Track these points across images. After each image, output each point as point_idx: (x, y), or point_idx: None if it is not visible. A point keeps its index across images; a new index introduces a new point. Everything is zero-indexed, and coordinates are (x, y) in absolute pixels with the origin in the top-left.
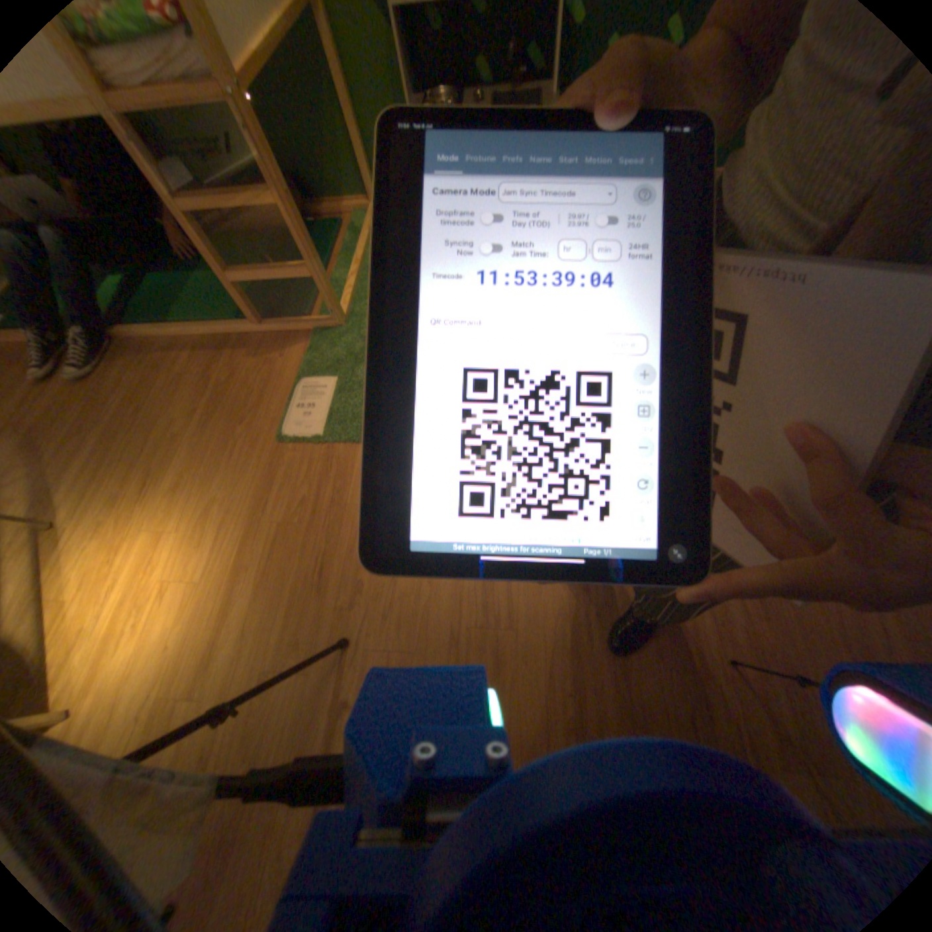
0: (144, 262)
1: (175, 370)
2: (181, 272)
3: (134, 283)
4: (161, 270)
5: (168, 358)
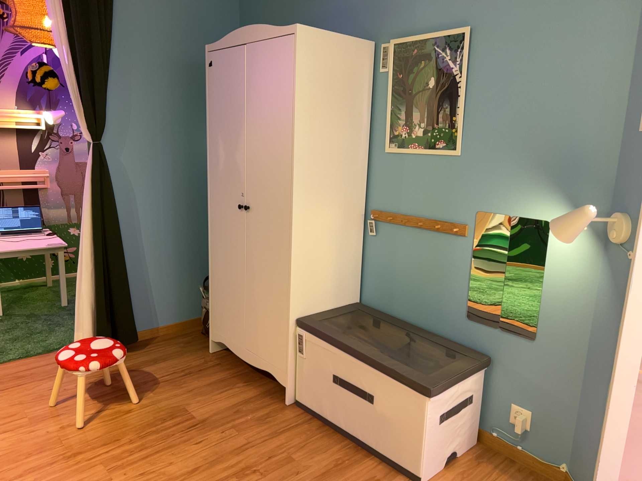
0: None
1: None
2: None
3: None
4: None
5: None
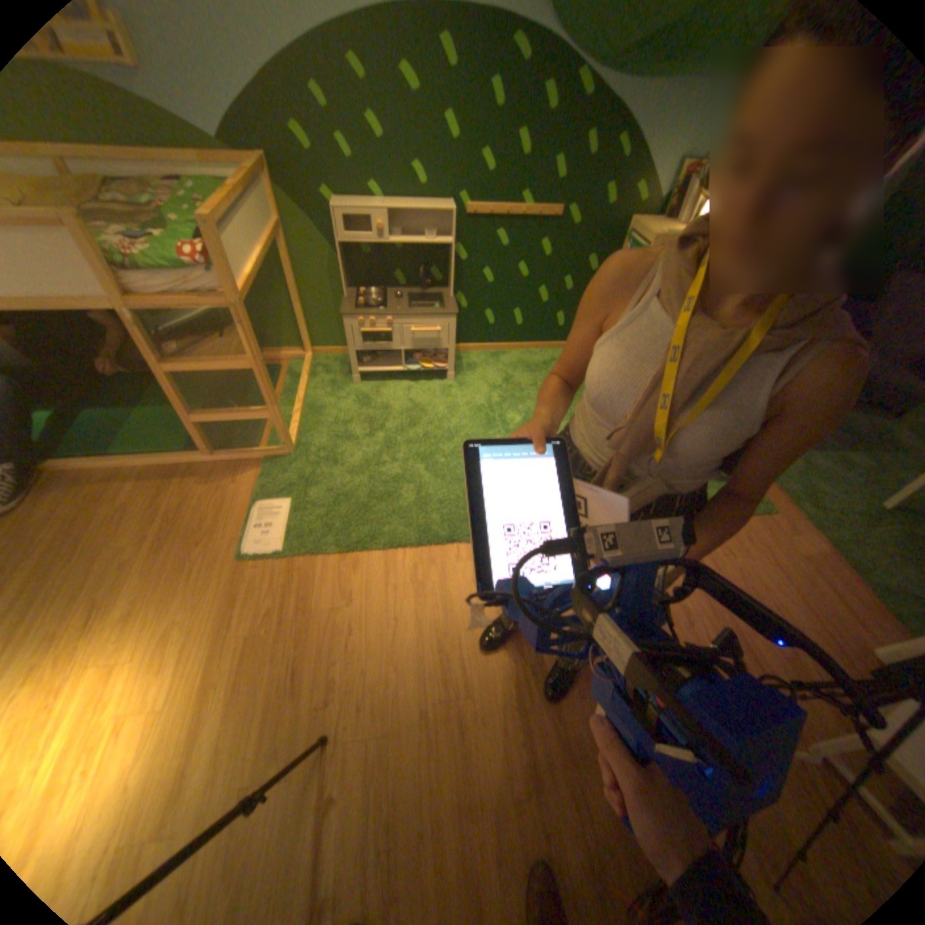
0: (81, 401)
1: (120, 501)
2: (124, 410)
3: (70, 421)
4: (101, 408)
5: (111, 490)
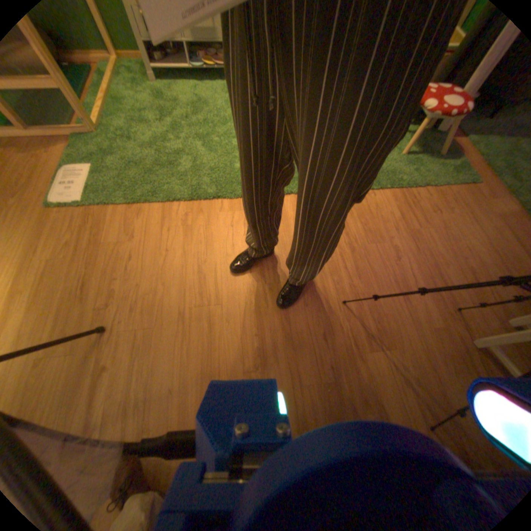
0: None
1: None
2: None
3: None
4: None
5: None
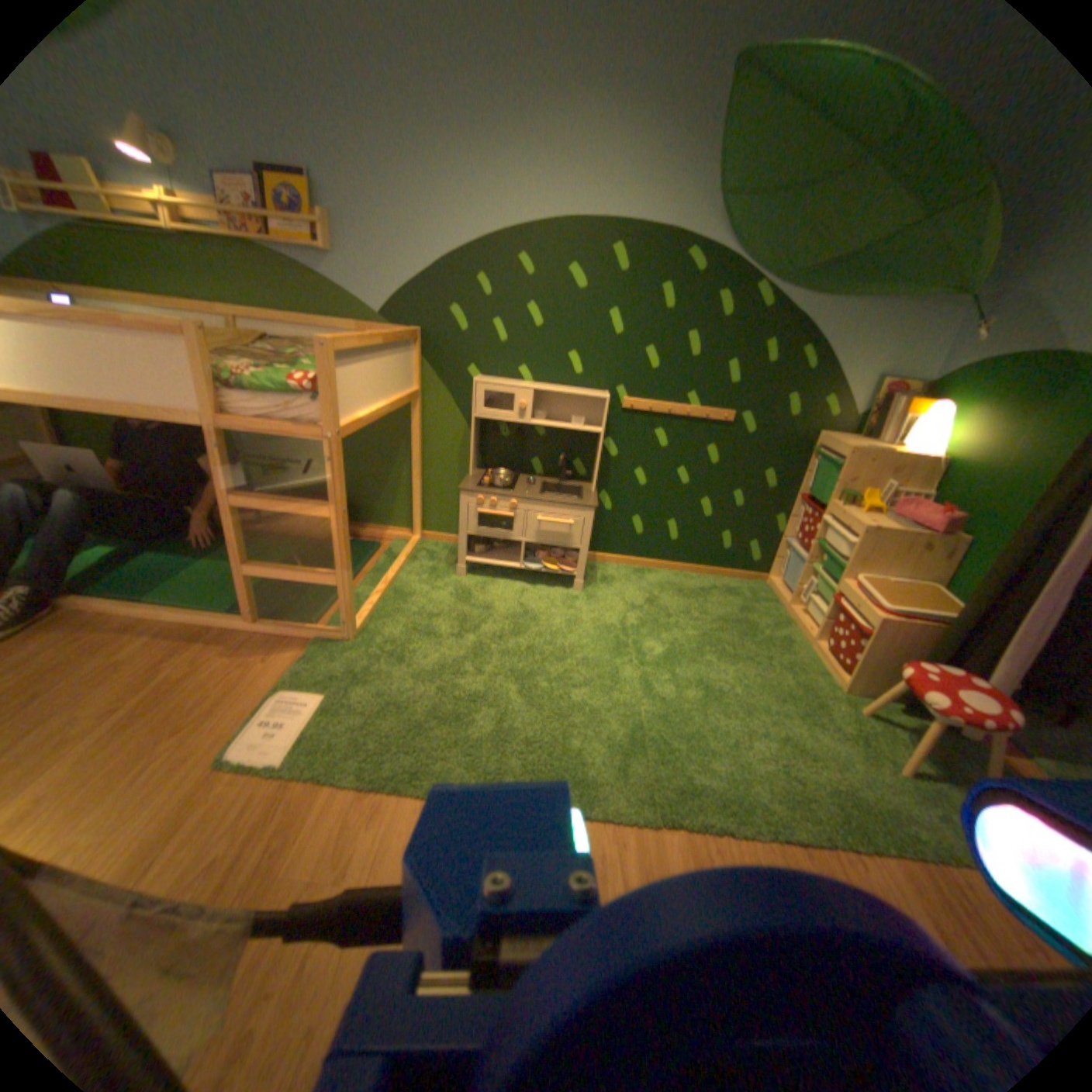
0: (148, 543)
1: (117, 658)
2: (186, 558)
3: (123, 559)
4: (163, 553)
5: (116, 643)
